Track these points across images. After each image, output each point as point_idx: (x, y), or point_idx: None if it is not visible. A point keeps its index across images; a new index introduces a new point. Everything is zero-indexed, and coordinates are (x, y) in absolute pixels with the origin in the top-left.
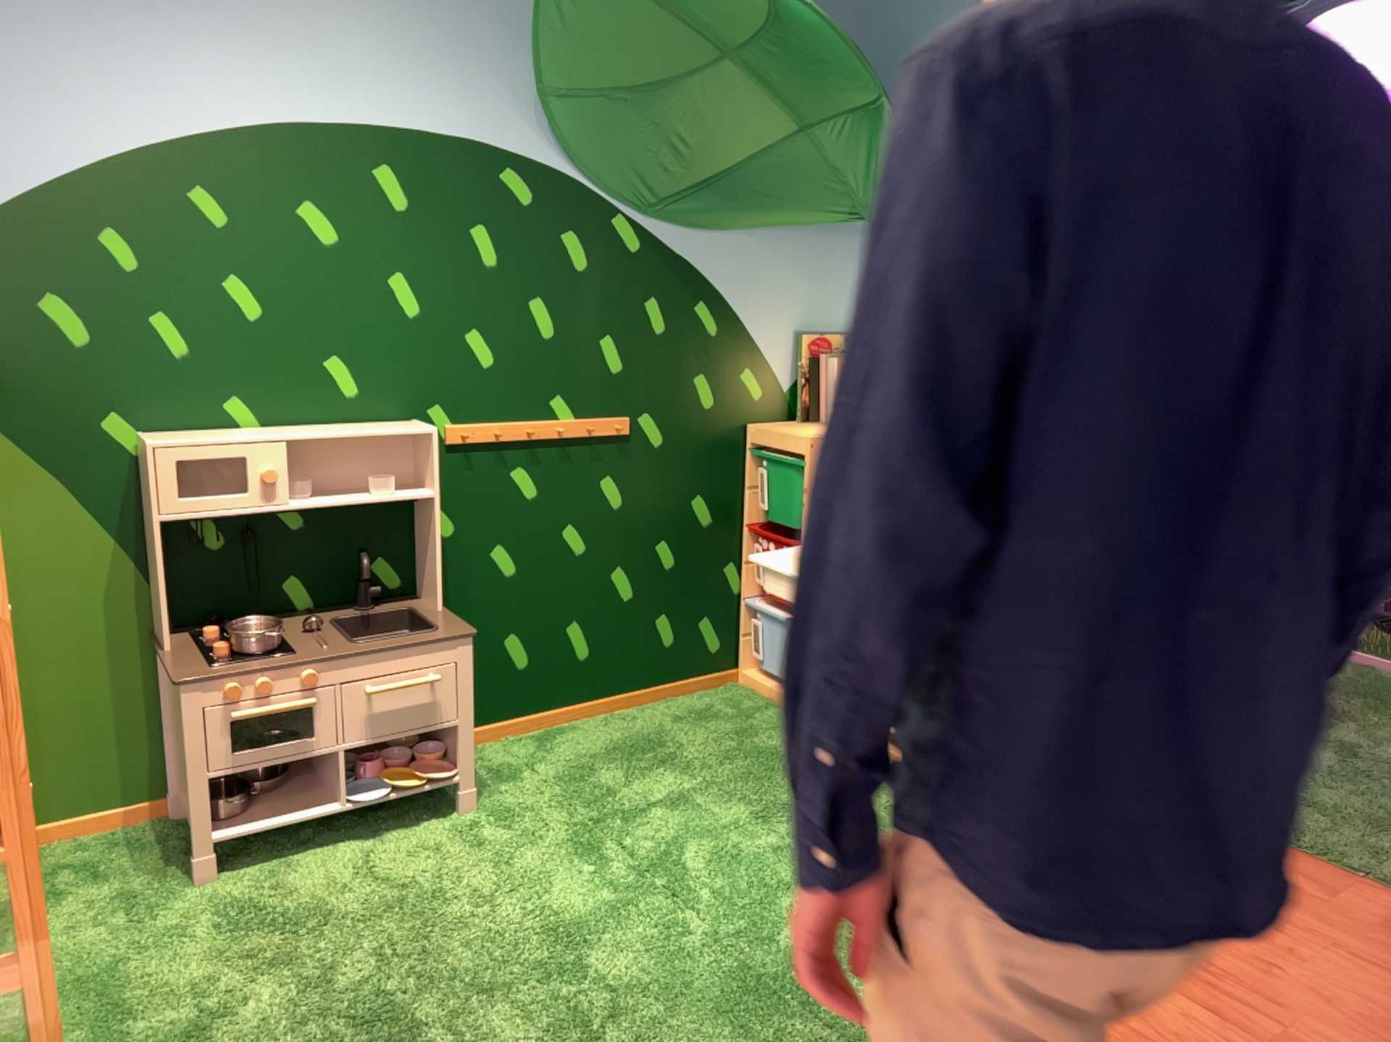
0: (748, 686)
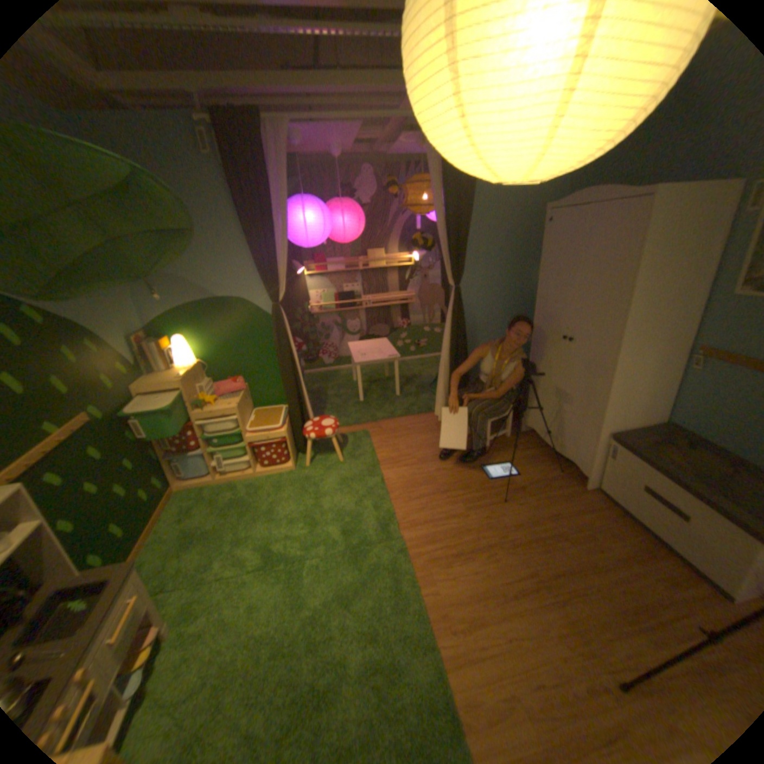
0: (178, 491)
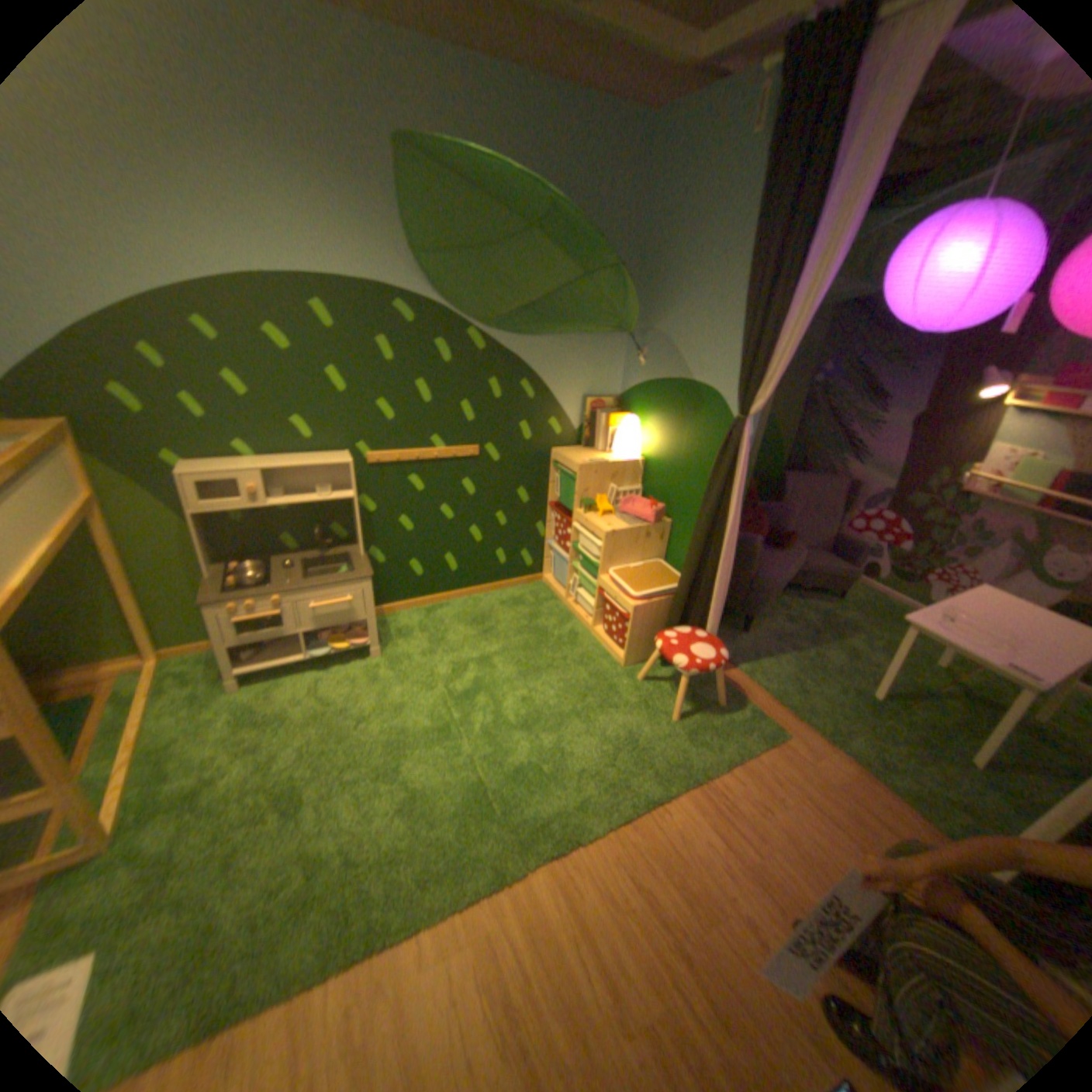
0: (544, 585)
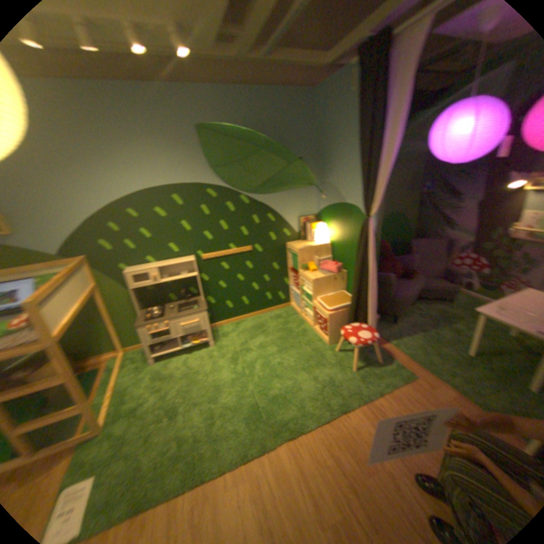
0: (291, 307)
